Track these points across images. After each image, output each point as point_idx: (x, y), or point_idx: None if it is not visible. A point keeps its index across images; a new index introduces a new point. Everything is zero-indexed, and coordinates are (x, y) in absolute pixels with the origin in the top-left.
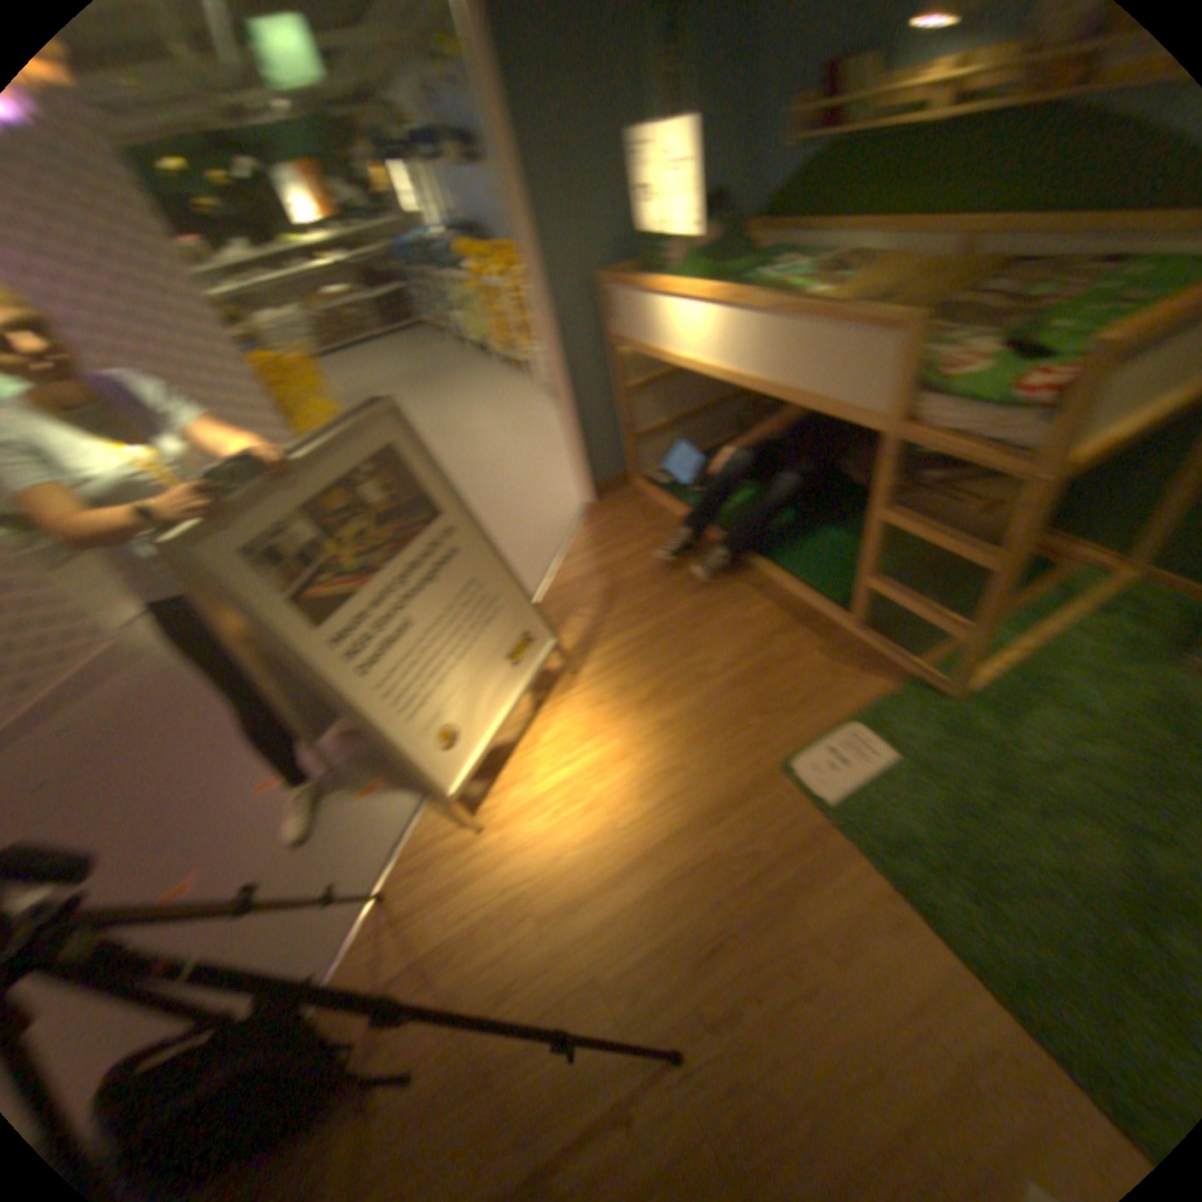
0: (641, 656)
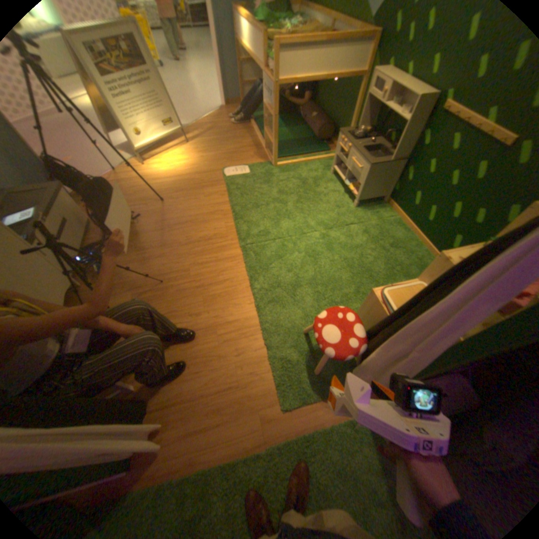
0: (206, 144)
